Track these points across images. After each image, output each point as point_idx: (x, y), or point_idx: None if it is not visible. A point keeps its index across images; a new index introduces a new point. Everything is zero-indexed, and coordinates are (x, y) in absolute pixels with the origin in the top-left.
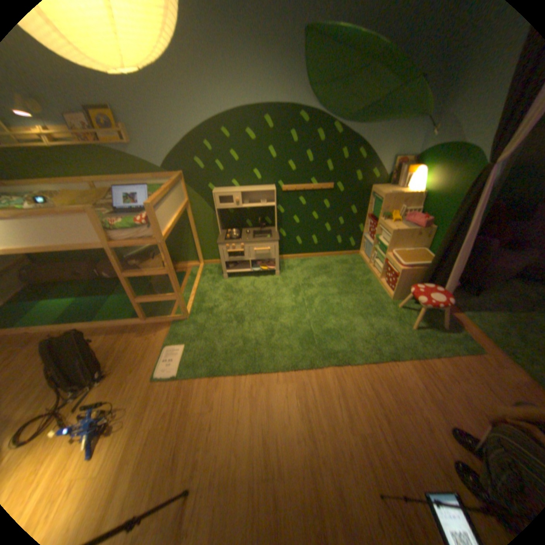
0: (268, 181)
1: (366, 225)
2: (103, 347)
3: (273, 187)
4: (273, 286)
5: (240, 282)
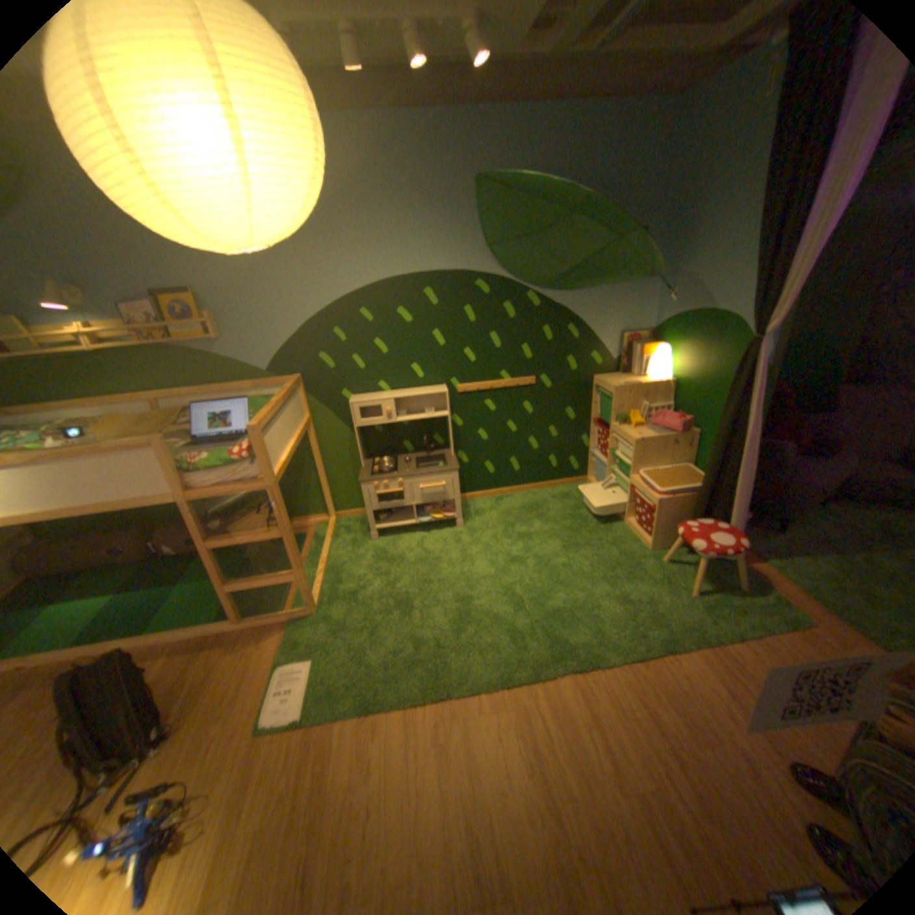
0: (435, 380)
1: (592, 435)
2: (164, 679)
3: (444, 387)
4: (455, 544)
5: (398, 542)
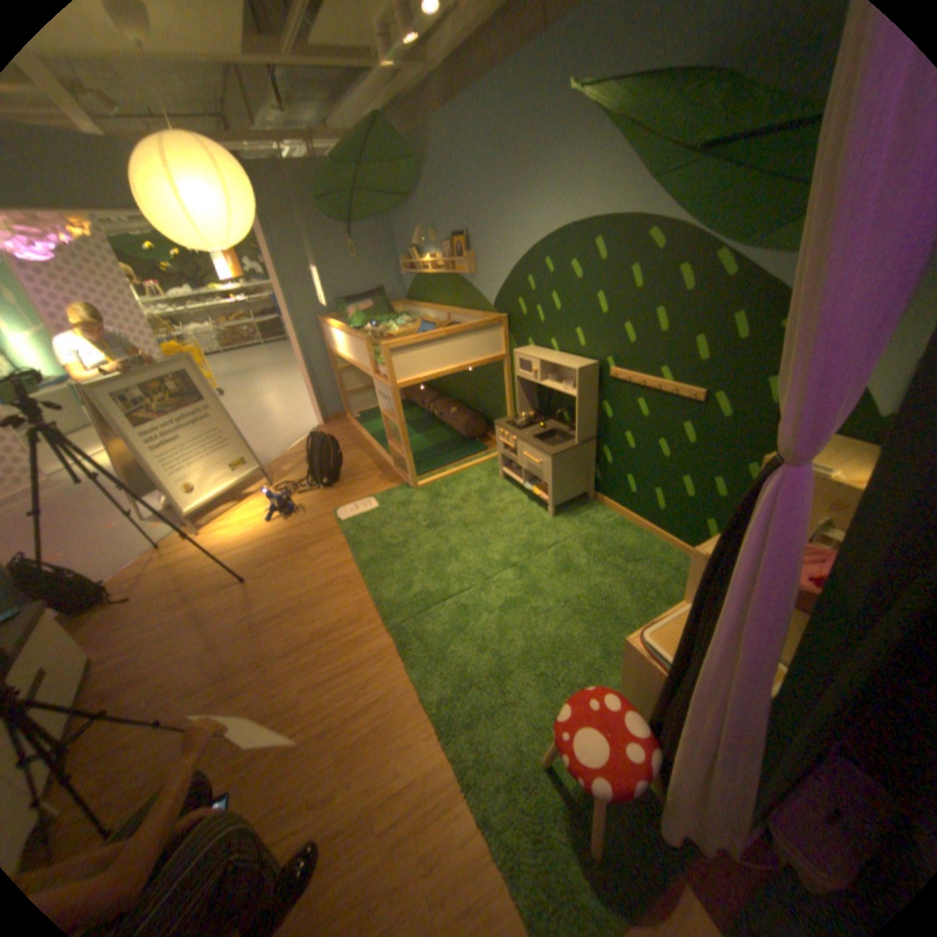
0: (593, 353)
1: None
2: (360, 470)
3: (591, 364)
4: (523, 523)
5: (506, 492)
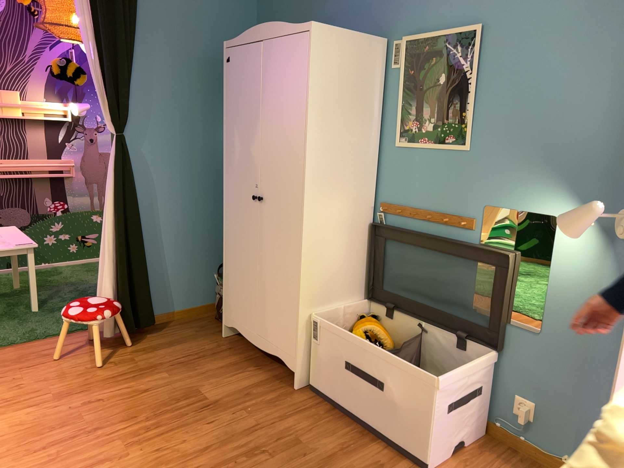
0: None
1: None
2: None
3: None
4: None
5: None
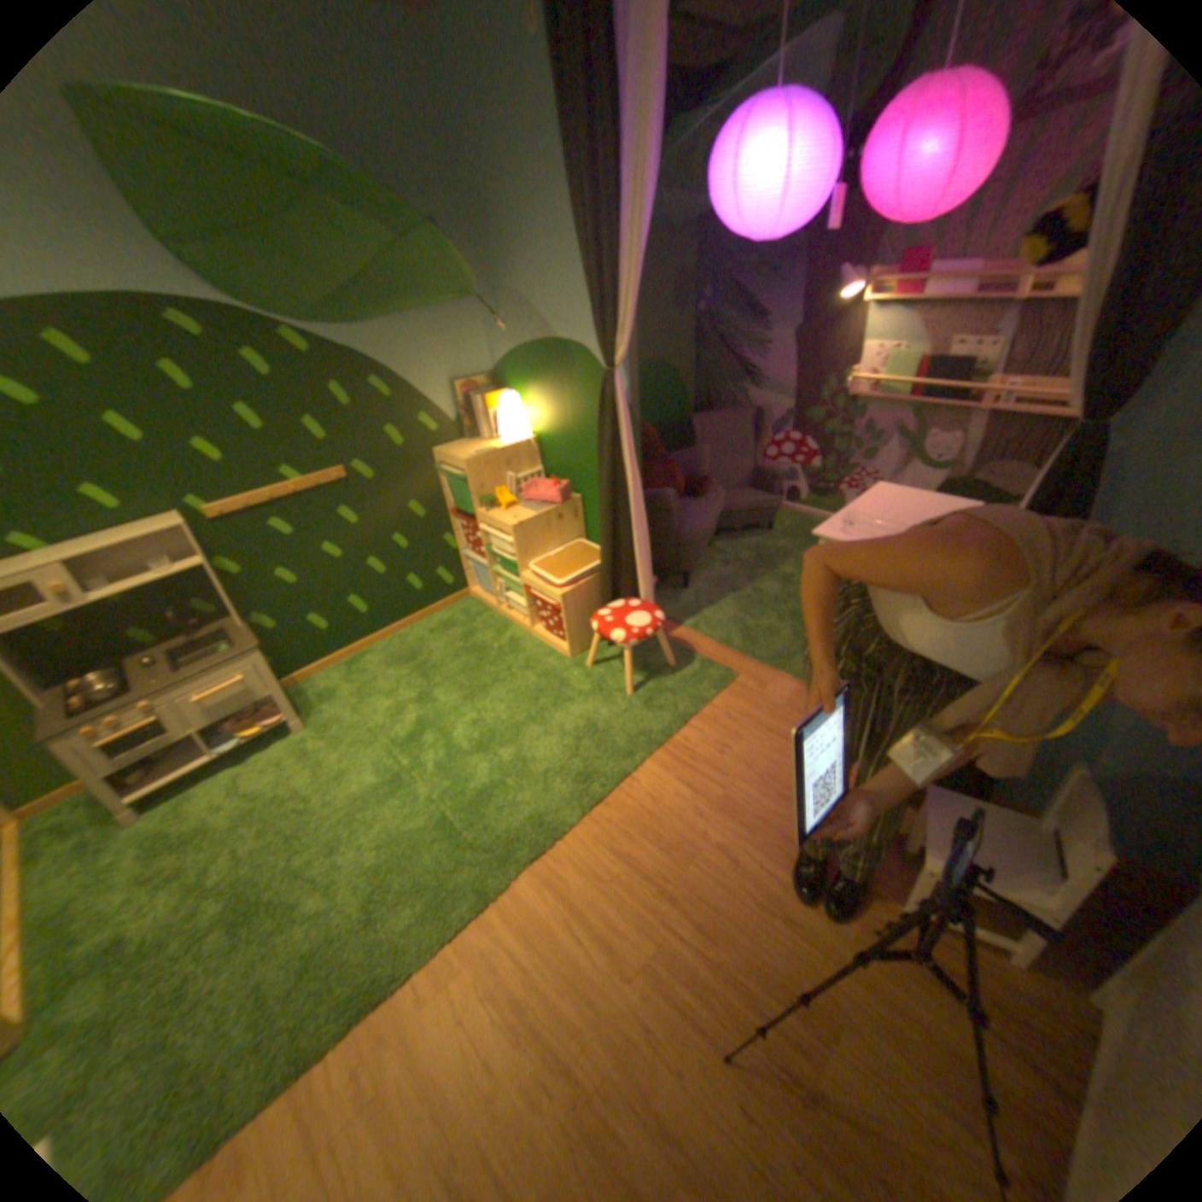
0: (149, 506)
1: (456, 533)
2: None
3: (172, 516)
4: (297, 764)
5: (185, 807)
